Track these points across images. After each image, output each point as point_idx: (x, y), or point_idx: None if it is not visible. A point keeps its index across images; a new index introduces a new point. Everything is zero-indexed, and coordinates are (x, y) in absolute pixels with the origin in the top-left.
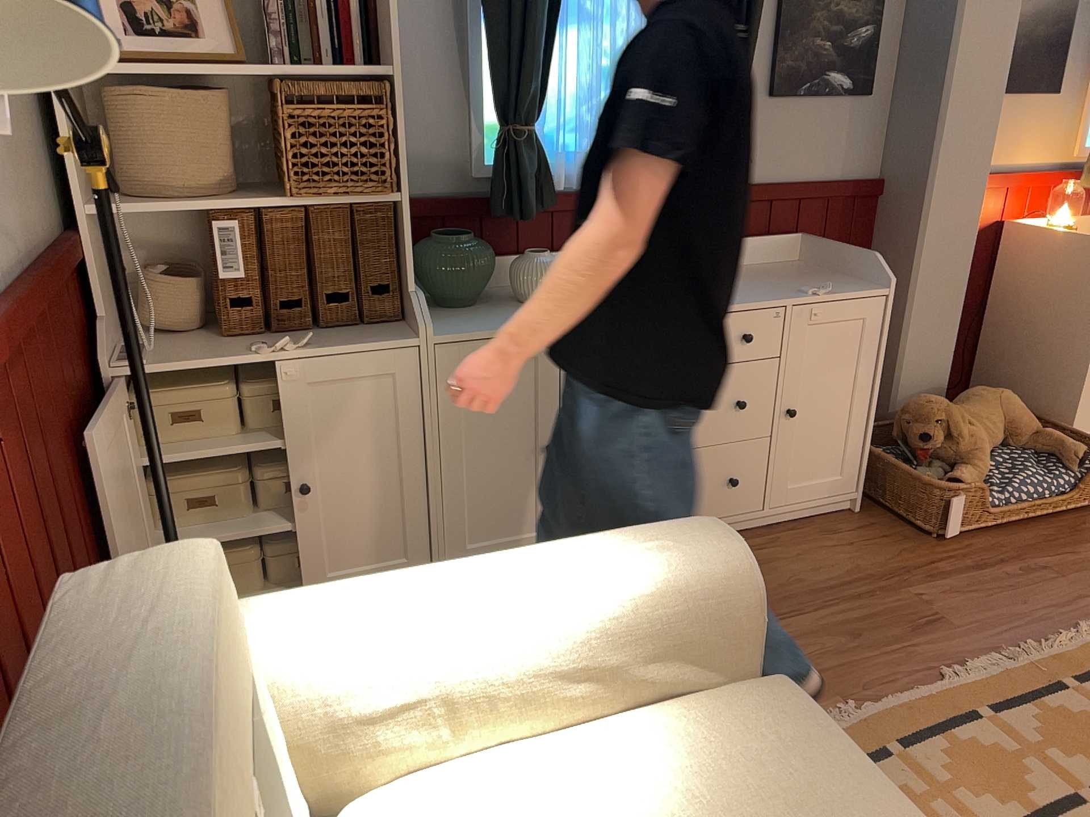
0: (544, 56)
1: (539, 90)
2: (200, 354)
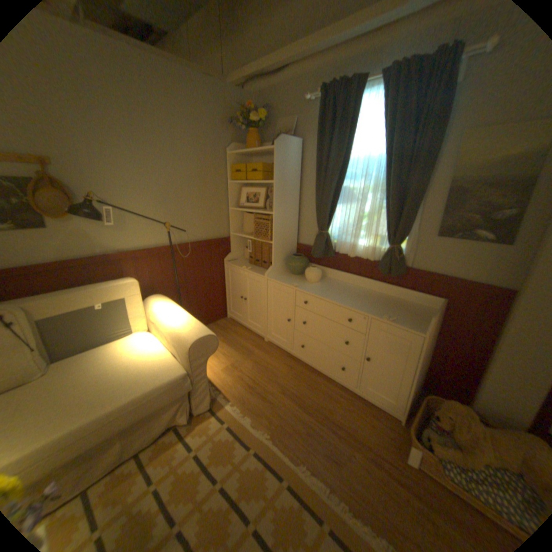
0: (331, 211)
1: (326, 221)
2: (239, 264)
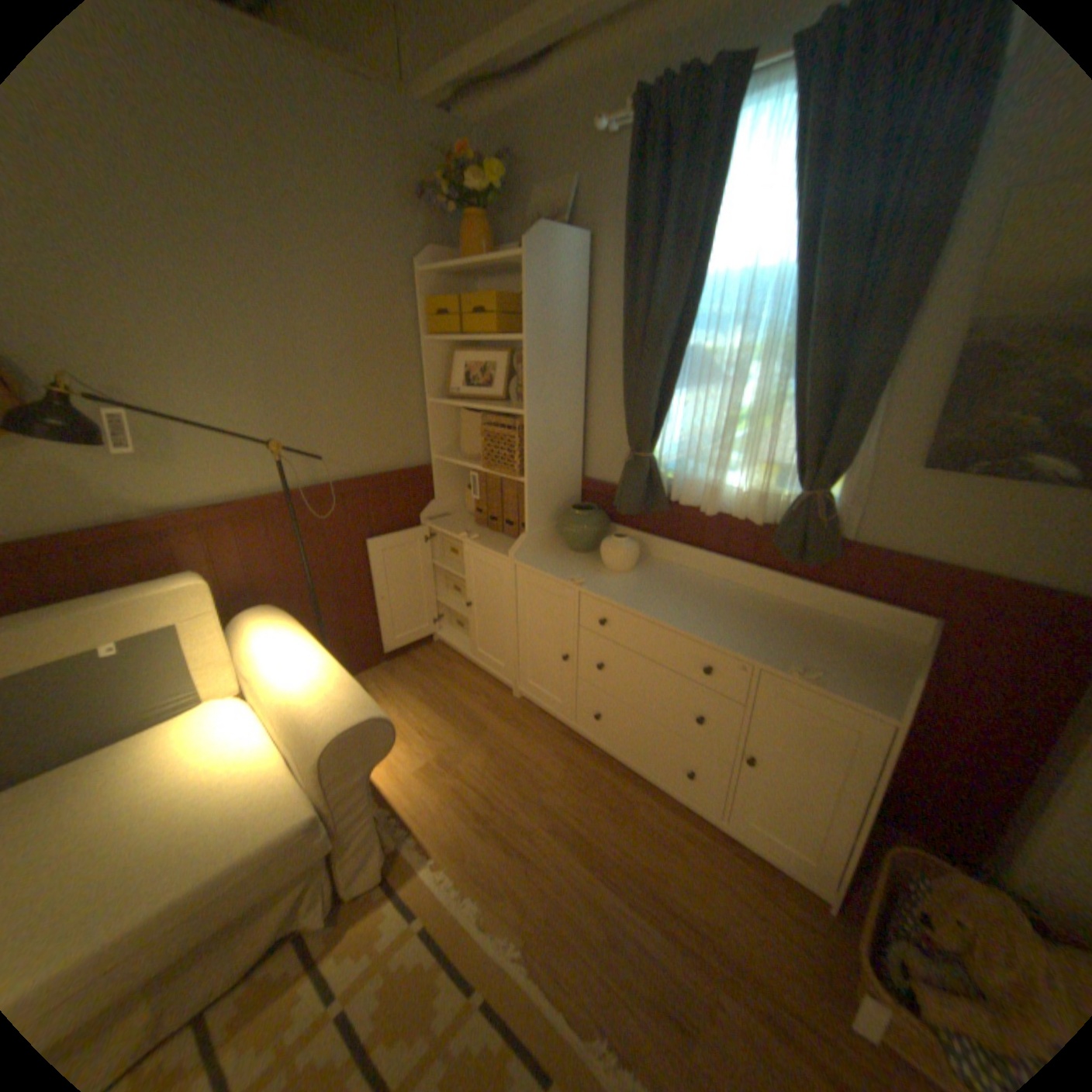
0: (660, 407)
1: (650, 430)
2: (453, 526)
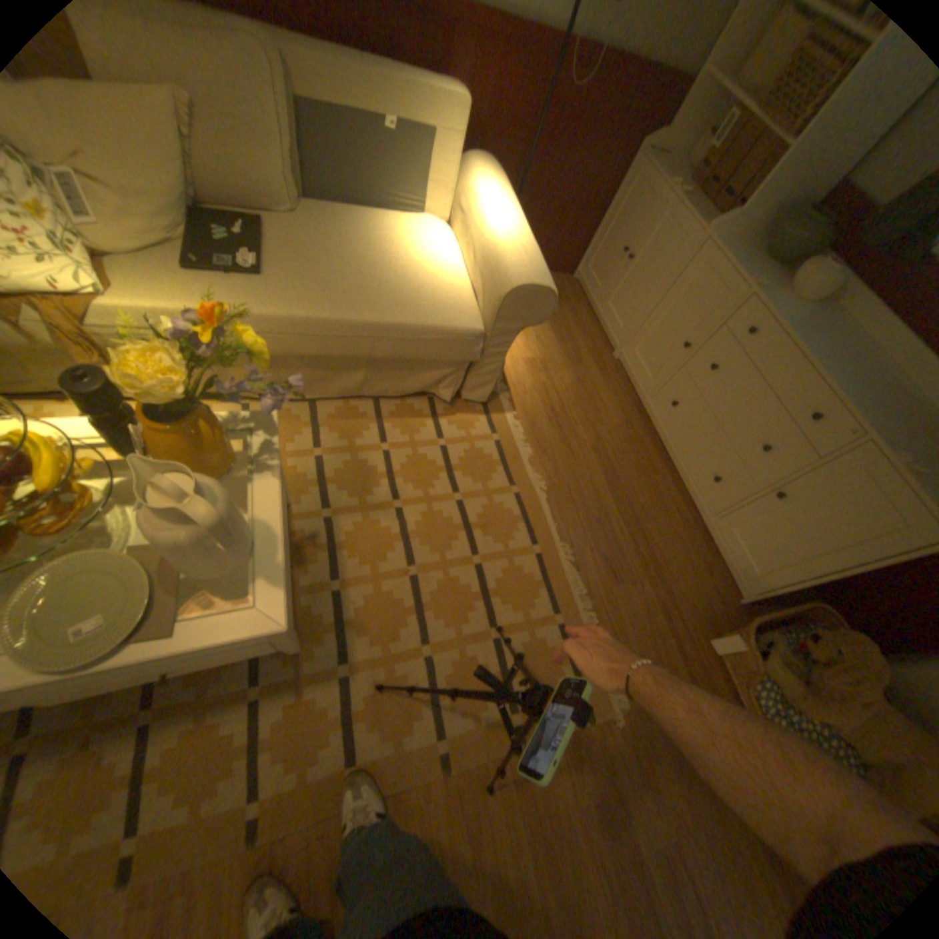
0: None
1: None
2: (668, 171)
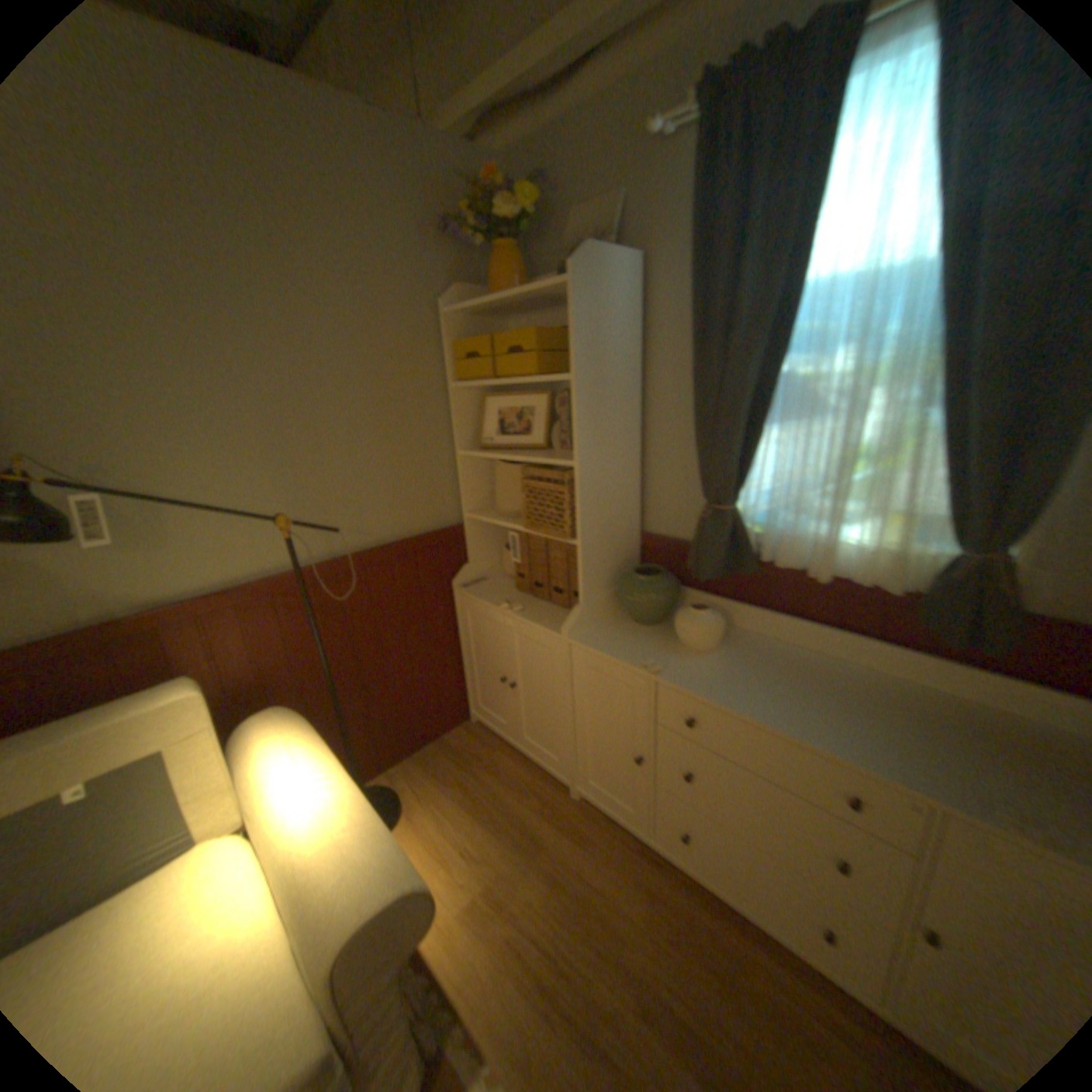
0: (748, 448)
1: (736, 477)
2: (492, 594)
